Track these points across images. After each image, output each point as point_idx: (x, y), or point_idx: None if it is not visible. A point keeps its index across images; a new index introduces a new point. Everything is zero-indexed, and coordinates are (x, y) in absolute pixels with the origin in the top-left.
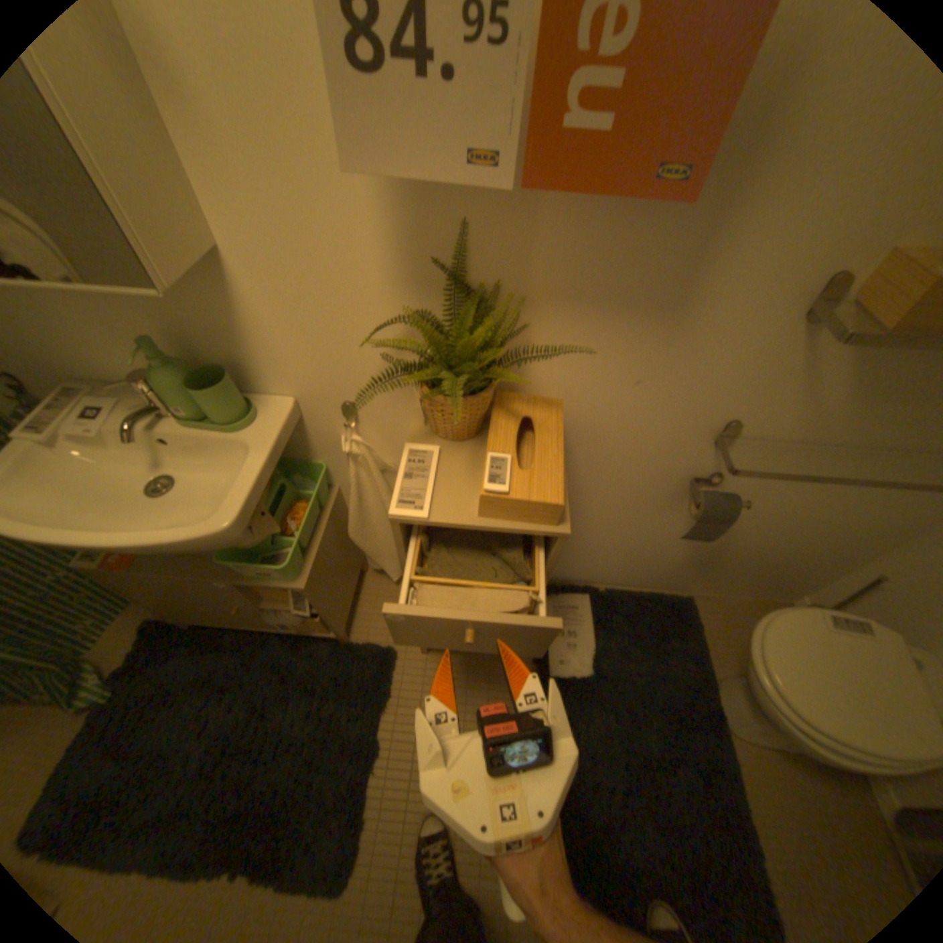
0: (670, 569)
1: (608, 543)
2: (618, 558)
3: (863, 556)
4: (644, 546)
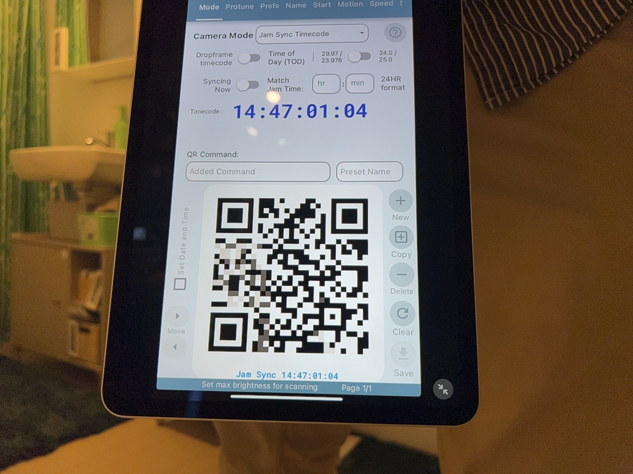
0: None
1: None
2: None
3: None
4: None
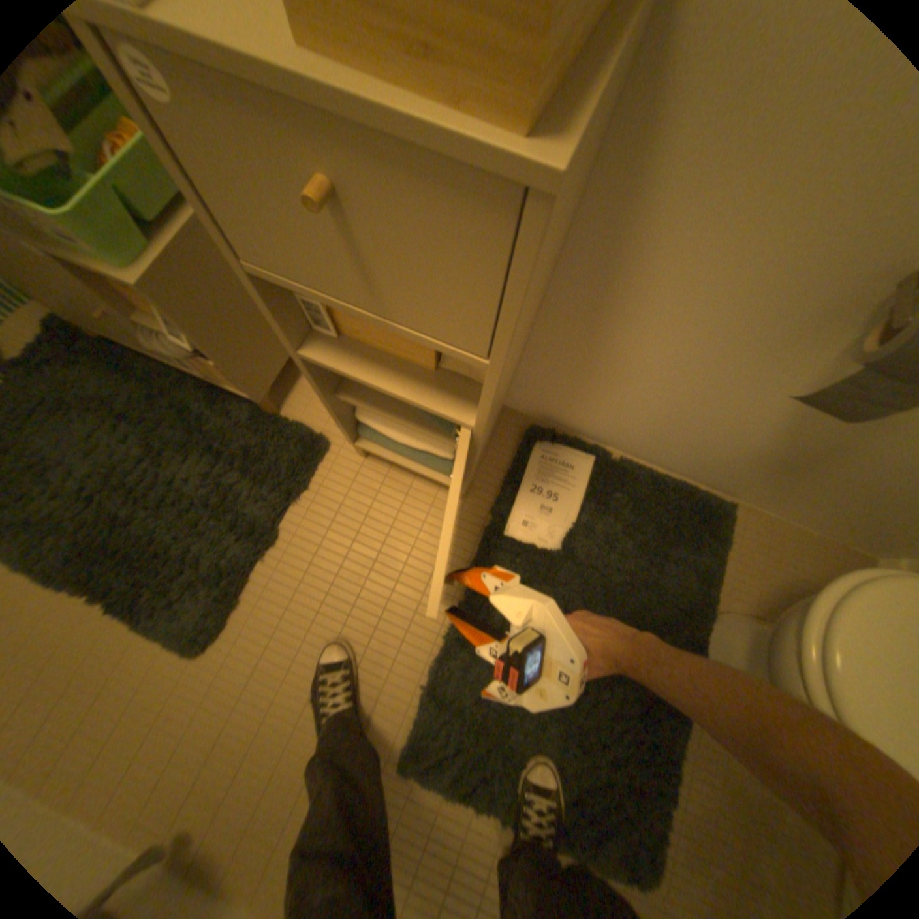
0: (729, 458)
1: (656, 388)
2: (660, 418)
3: None
4: (710, 409)
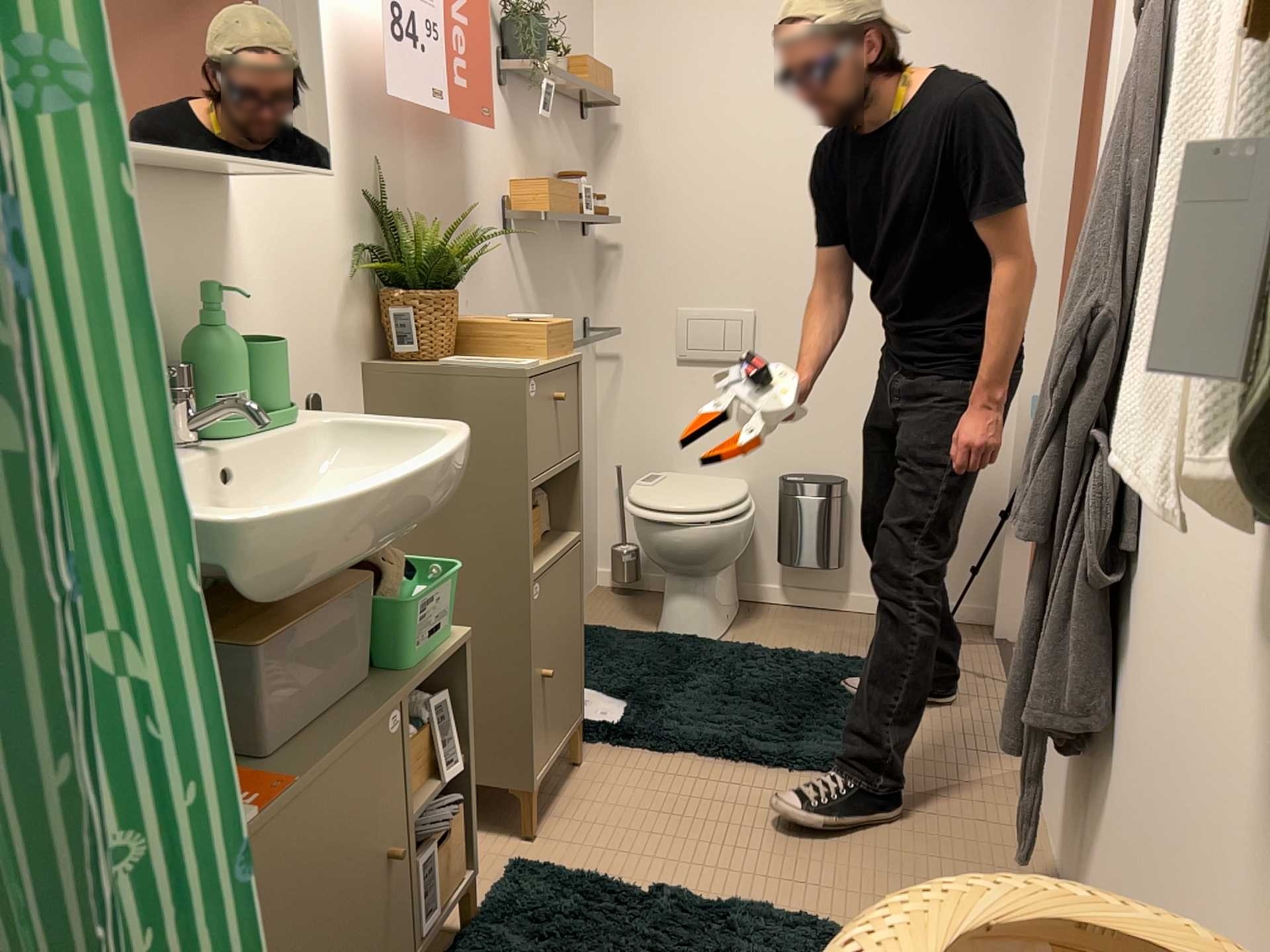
0: None
1: None
2: None
3: (595, 482)
4: None
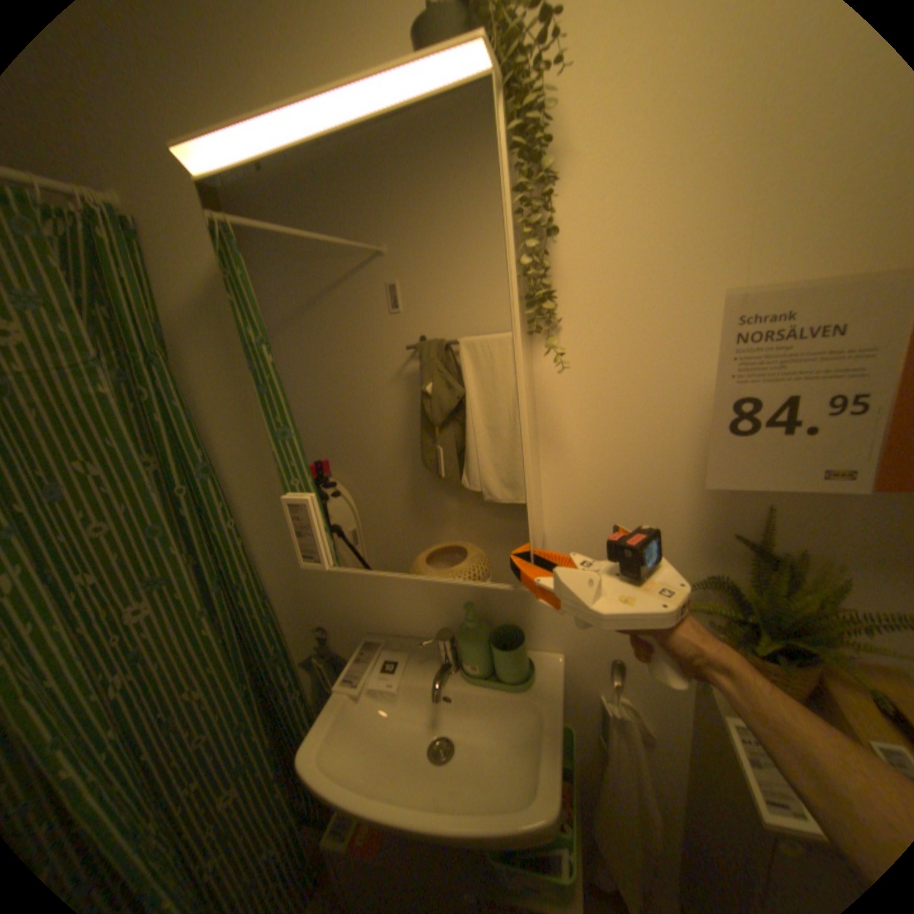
0: None
1: None
2: None
3: None
4: None
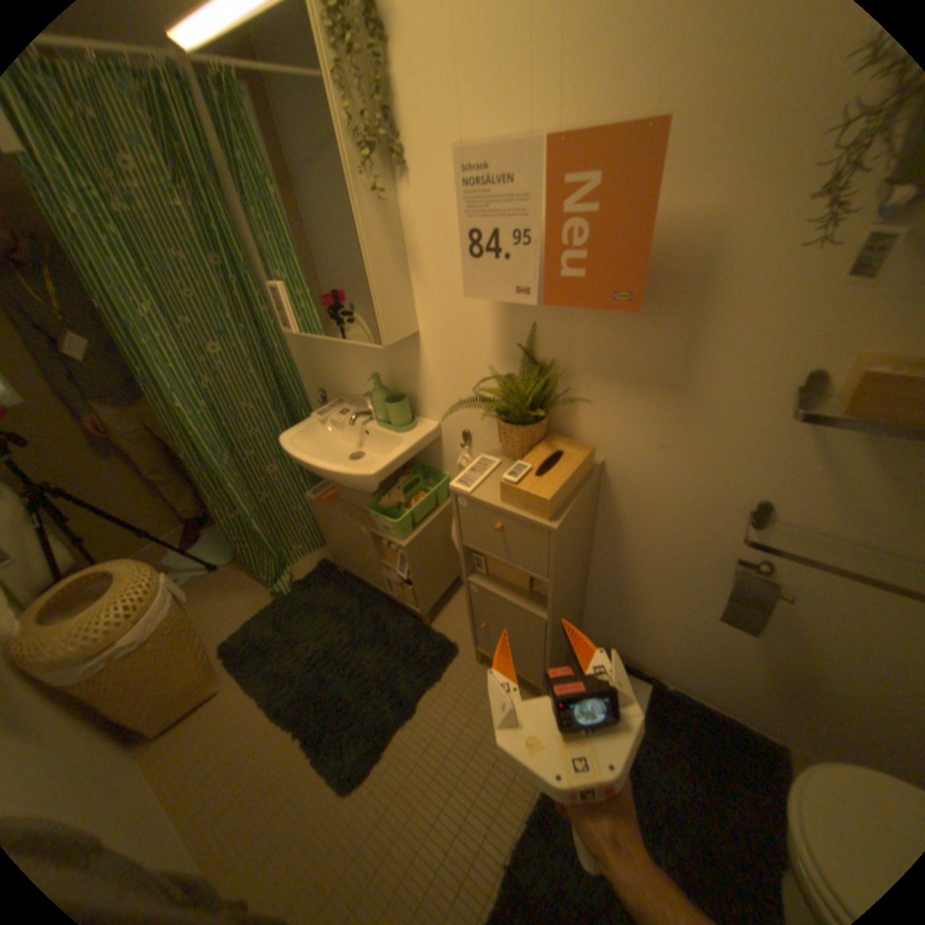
0: (751, 691)
1: (670, 625)
2: (685, 651)
3: None
4: (711, 643)
